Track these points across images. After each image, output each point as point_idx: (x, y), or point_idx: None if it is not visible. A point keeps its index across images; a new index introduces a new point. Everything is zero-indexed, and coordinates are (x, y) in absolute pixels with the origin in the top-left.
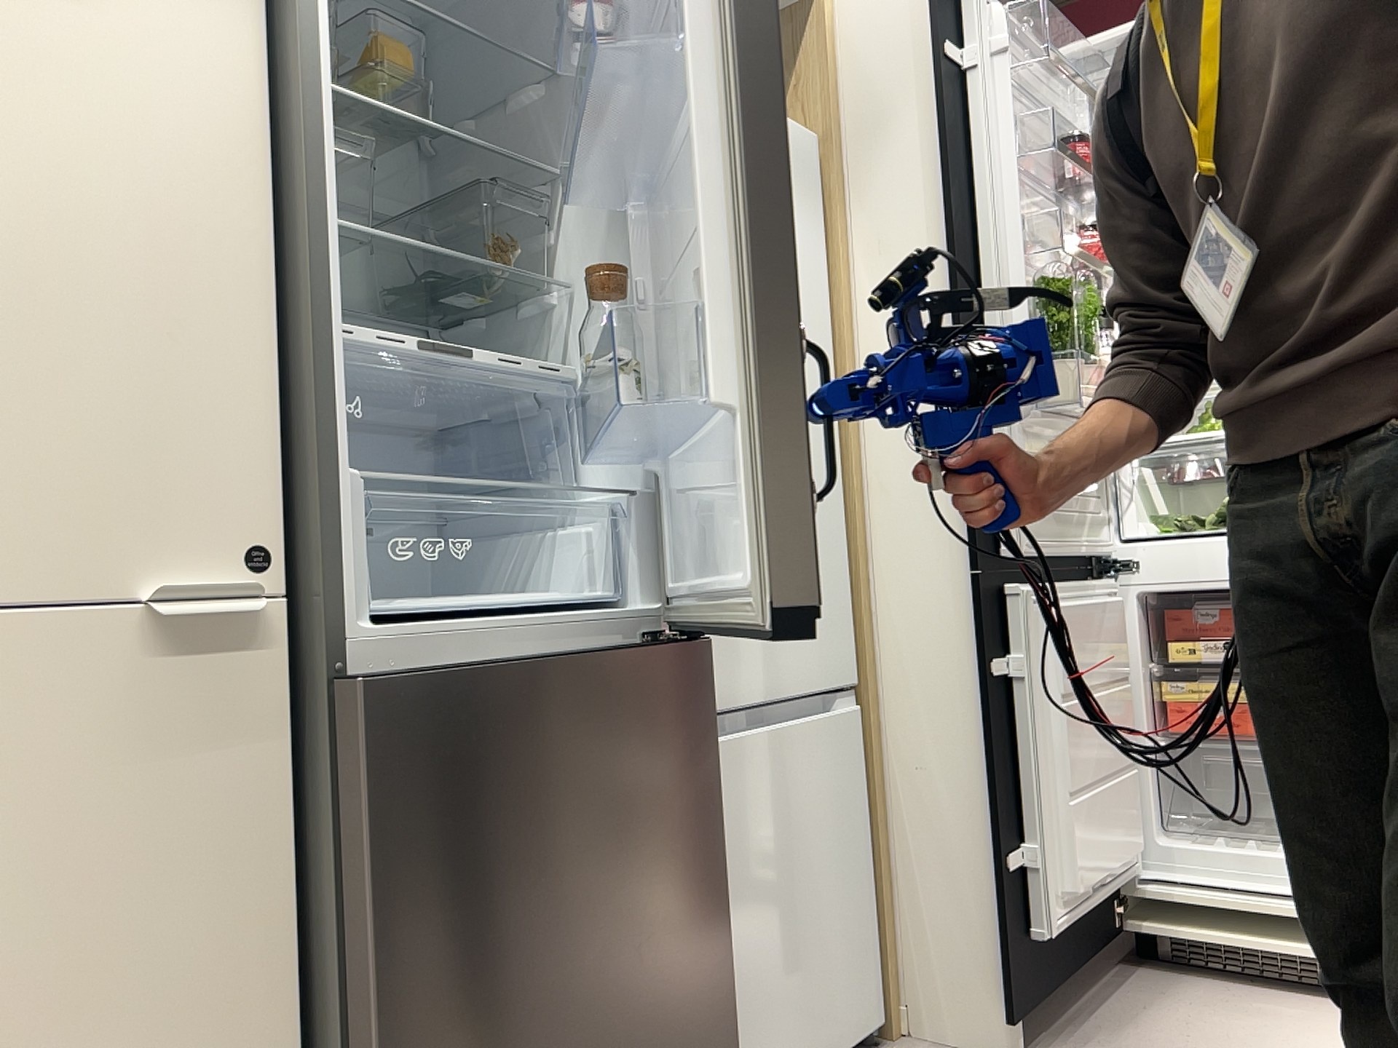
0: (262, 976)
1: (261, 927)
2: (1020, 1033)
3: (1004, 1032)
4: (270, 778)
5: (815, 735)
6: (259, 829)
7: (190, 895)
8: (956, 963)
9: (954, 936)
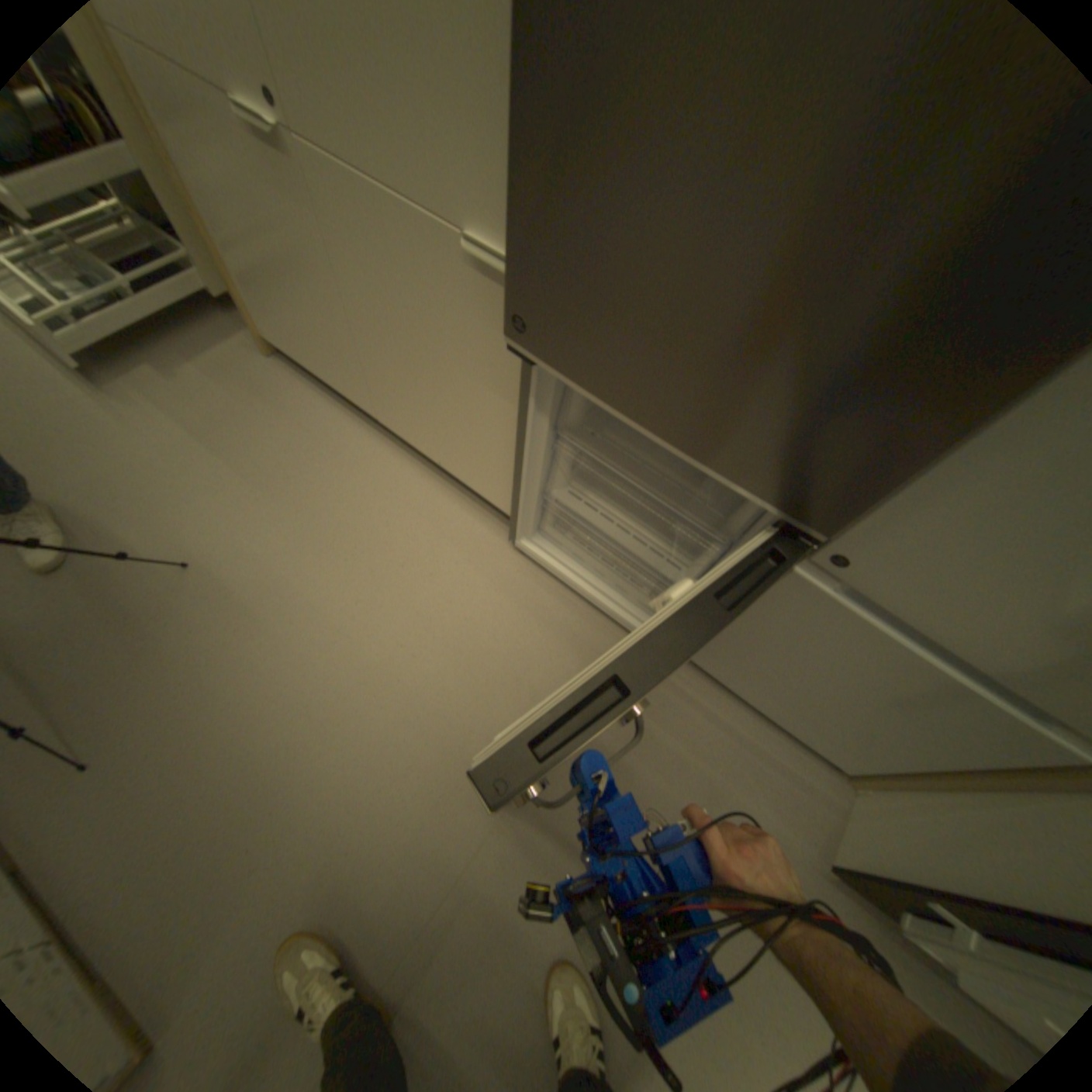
0: (510, 423)
1: (511, 408)
2: (845, 879)
3: (845, 865)
4: (519, 359)
5: (968, 695)
6: (513, 375)
7: (487, 376)
8: (888, 837)
9: (904, 838)
